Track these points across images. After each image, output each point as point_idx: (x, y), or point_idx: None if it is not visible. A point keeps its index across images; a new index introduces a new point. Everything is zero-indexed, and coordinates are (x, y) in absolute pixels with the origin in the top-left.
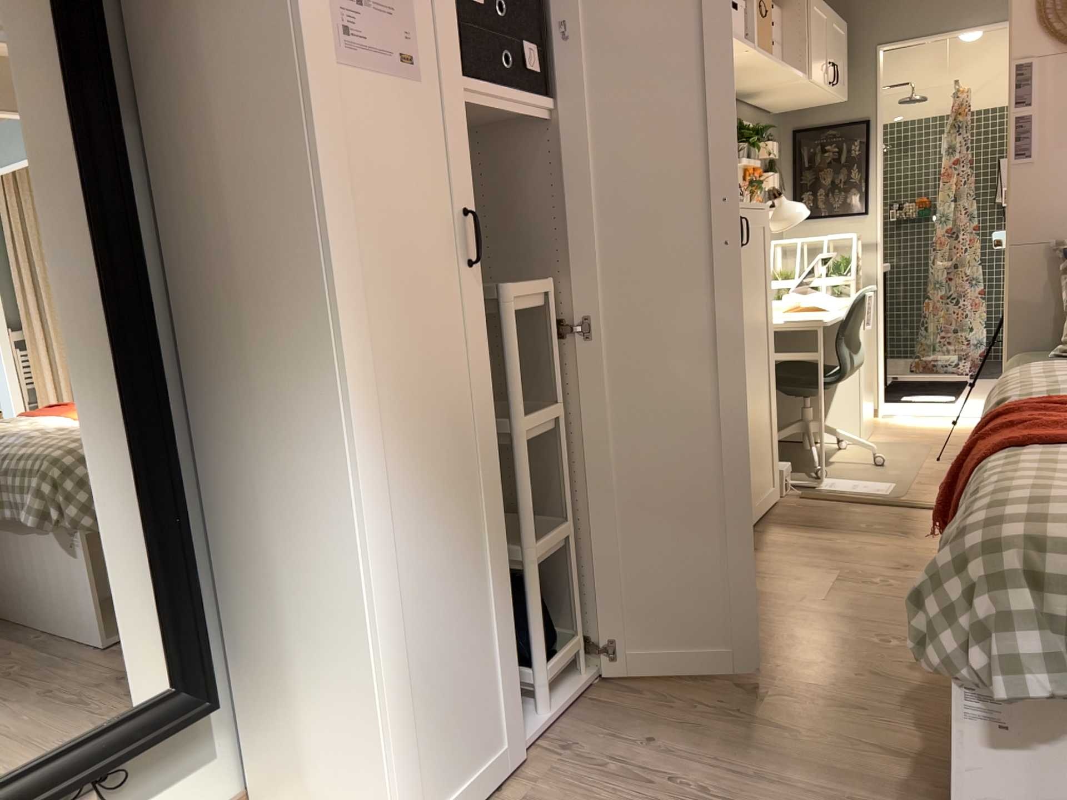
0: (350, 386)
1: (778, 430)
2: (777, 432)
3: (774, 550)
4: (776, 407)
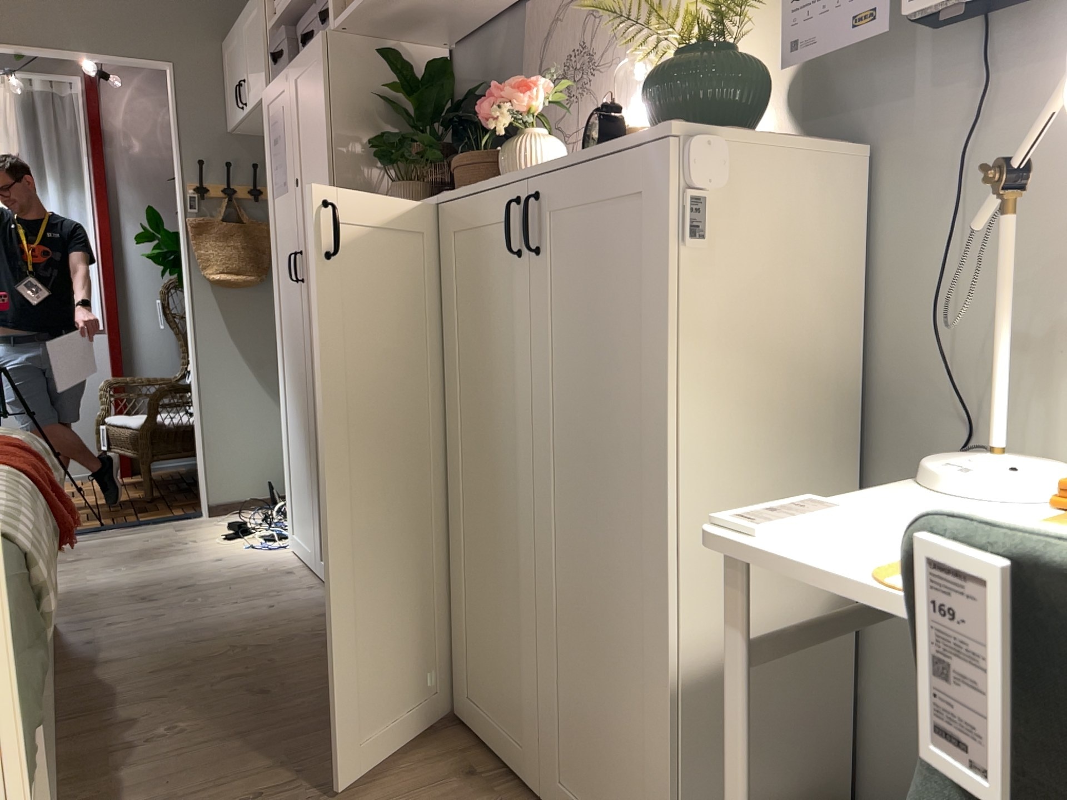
0: (276, 330)
1: (672, 764)
2: (666, 760)
3: (447, 796)
4: (666, 697)
